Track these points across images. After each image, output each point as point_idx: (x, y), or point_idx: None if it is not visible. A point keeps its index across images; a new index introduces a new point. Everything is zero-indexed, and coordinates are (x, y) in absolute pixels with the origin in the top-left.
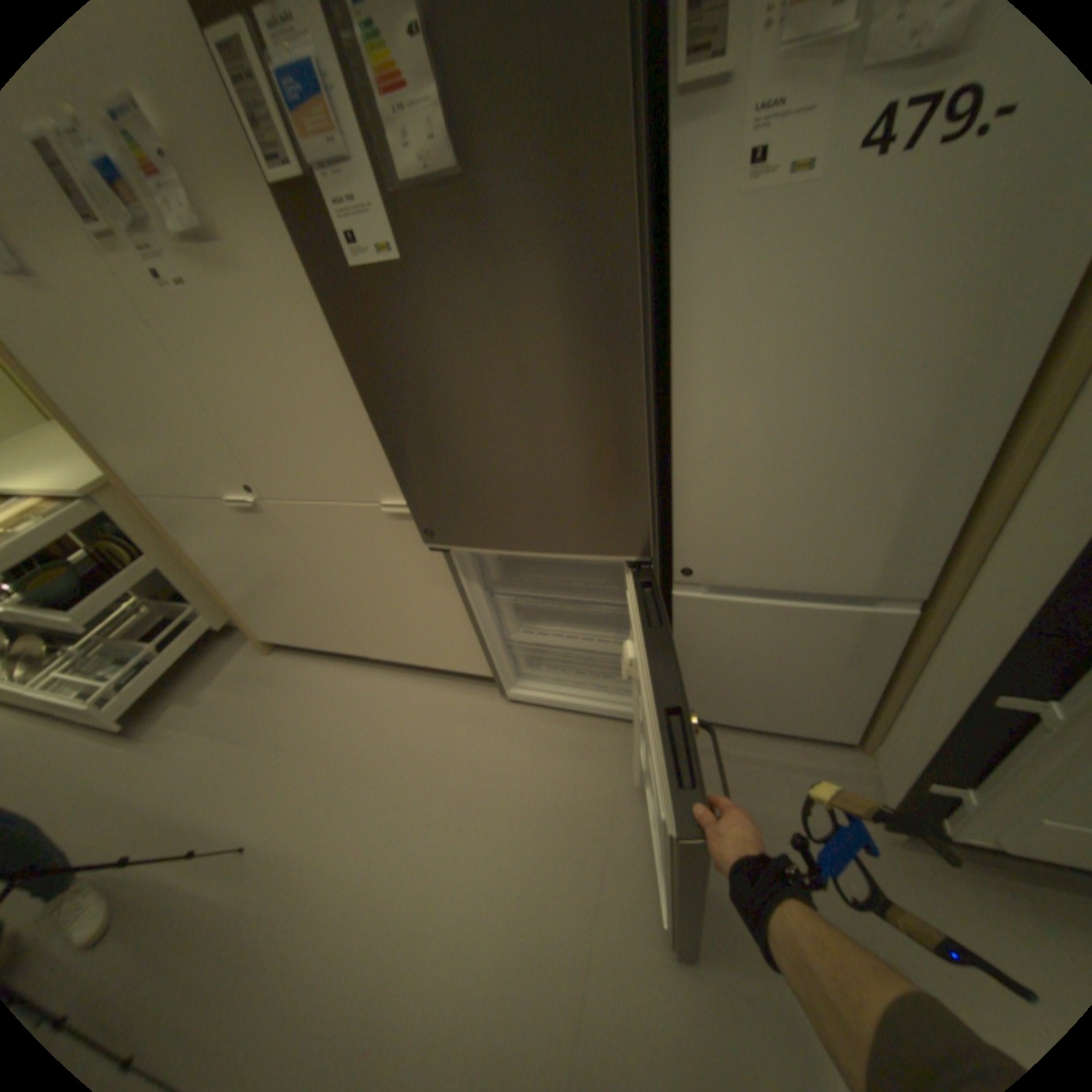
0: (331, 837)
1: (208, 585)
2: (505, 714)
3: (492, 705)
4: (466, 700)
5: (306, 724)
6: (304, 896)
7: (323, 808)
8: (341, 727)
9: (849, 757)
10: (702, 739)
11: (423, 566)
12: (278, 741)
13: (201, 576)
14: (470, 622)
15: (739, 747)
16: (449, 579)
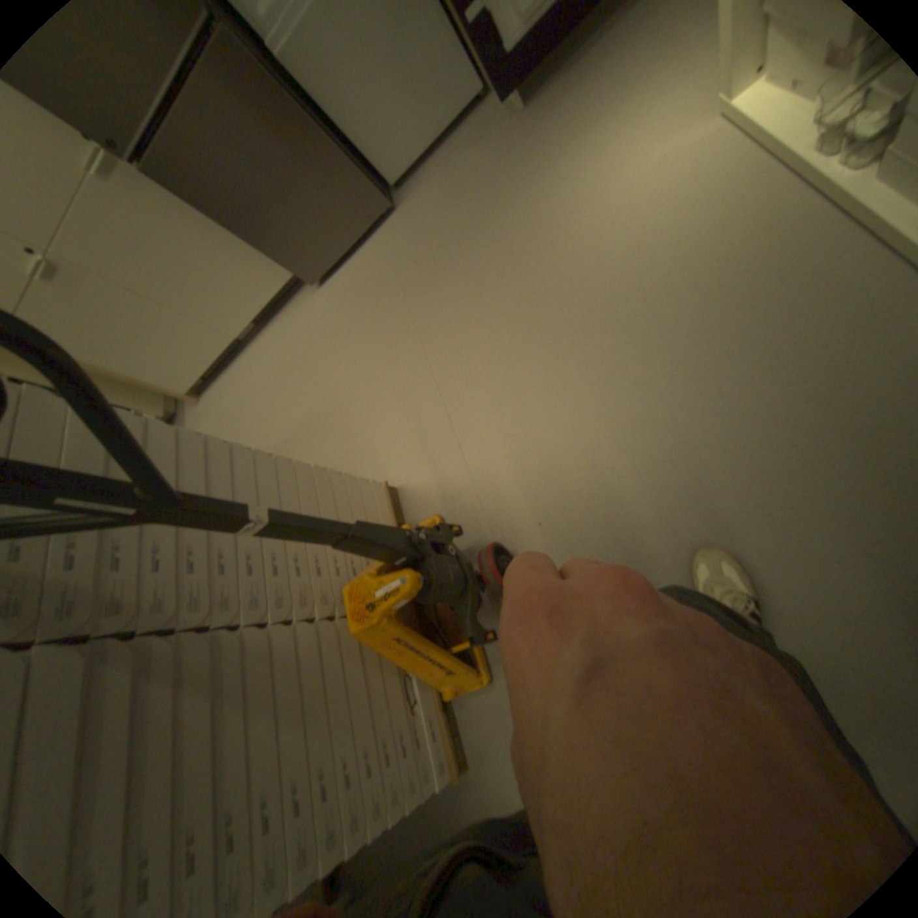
0: (284, 405)
1: (117, 373)
2: (320, 284)
3: (312, 289)
4: (299, 302)
5: (241, 394)
6: (290, 428)
7: (273, 403)
8: (256, 377)
9: (486, 98)
10: (414, 179)
11: (166, 207)
12: (235, 412)
13: (106, 370)
14: (237, 232)
15: (432, 161)
16: (188, 203)
